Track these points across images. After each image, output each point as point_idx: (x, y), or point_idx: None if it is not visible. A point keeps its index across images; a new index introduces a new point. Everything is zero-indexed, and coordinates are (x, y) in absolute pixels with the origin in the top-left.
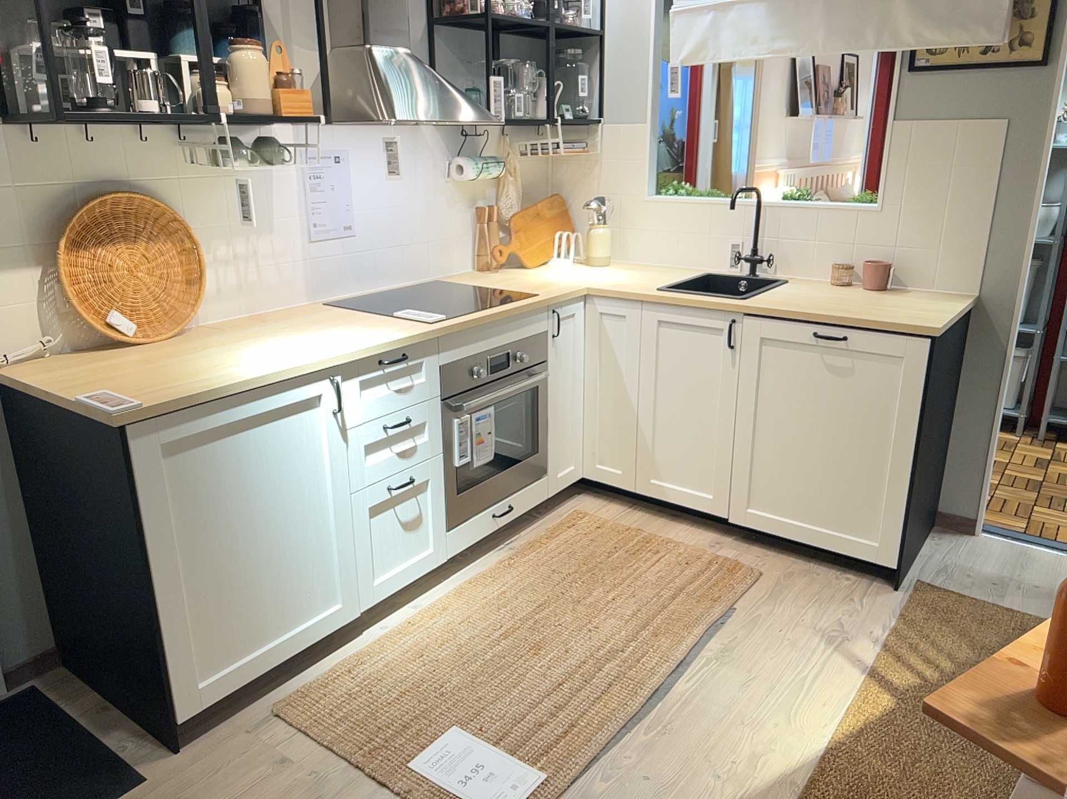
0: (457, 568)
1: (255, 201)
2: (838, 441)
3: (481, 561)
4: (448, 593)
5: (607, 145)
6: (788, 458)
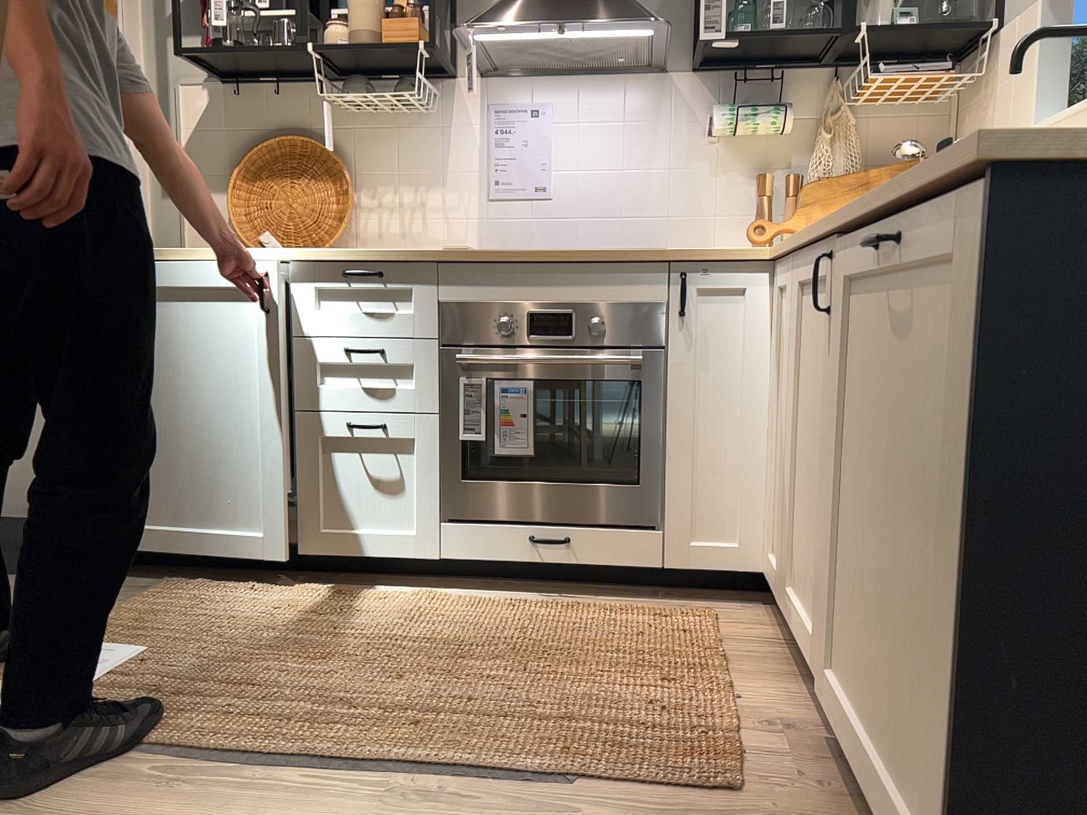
0: (477, 589)
1: (426, 152)
2: (909, 527)
3: (509, 595)
4: (416, 597)
5: (997, 65)
6: (869, 564)
